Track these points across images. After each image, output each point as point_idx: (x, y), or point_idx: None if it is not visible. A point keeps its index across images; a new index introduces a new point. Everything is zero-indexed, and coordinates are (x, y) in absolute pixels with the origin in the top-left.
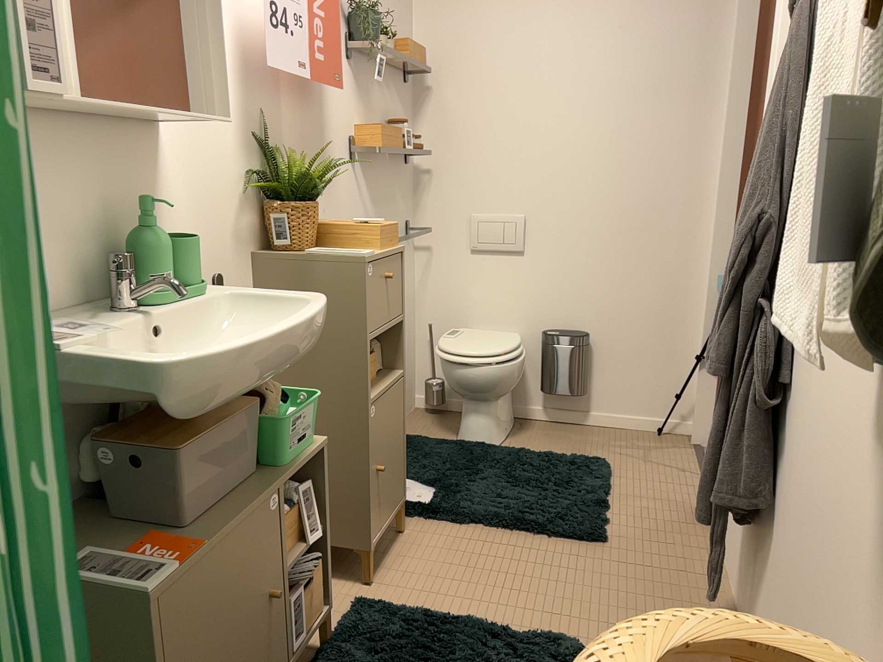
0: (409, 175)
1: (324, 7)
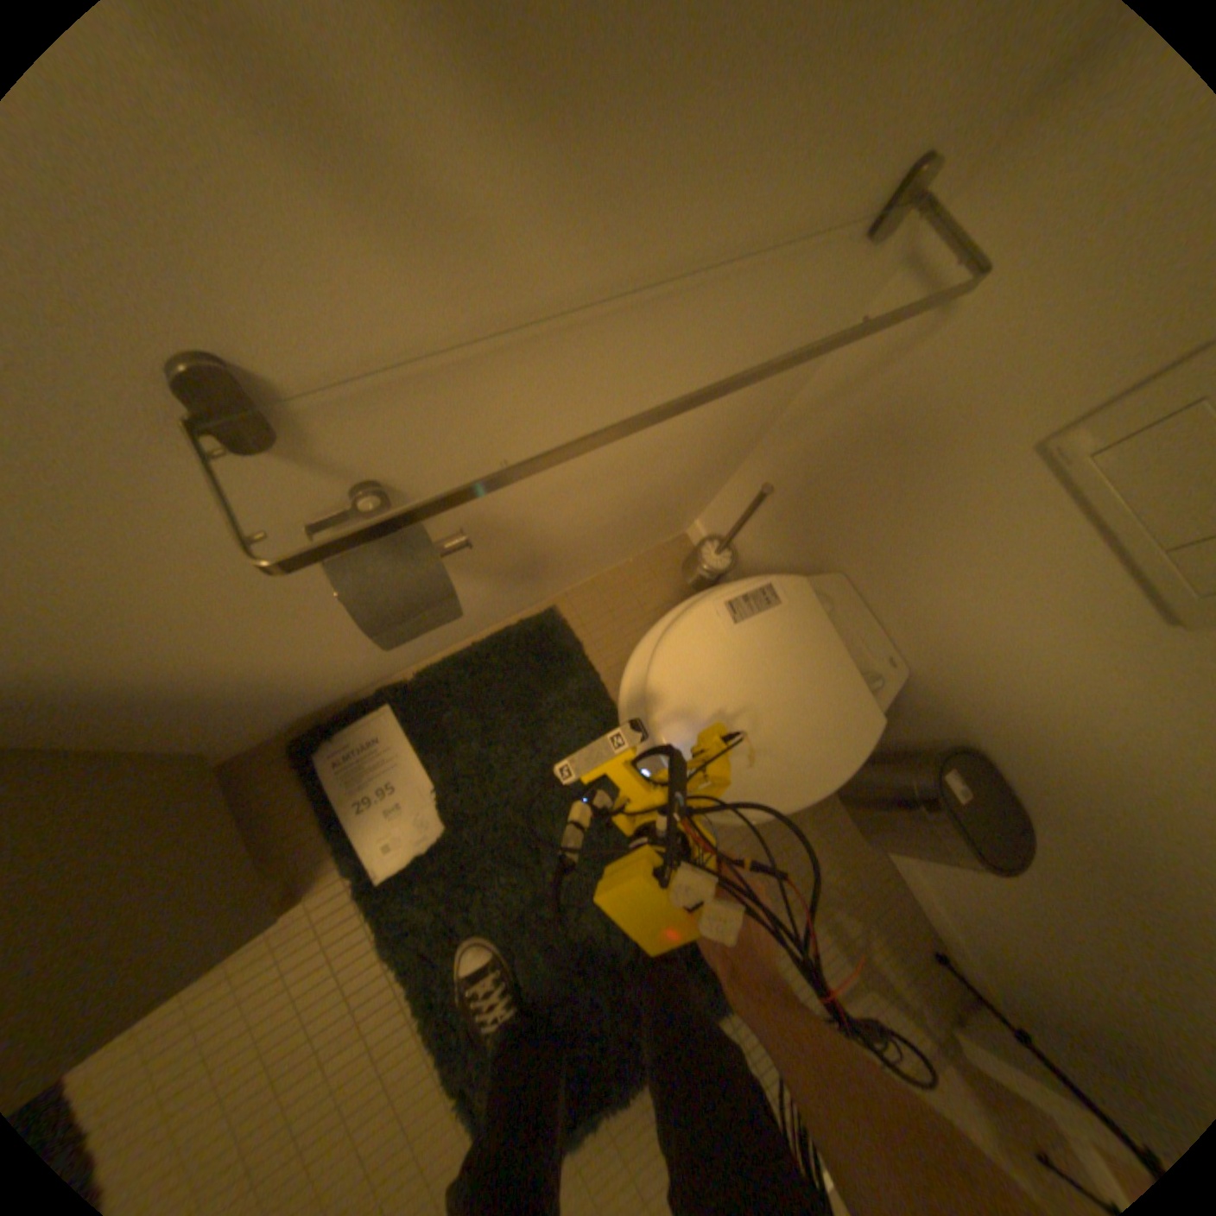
0: None
1: None
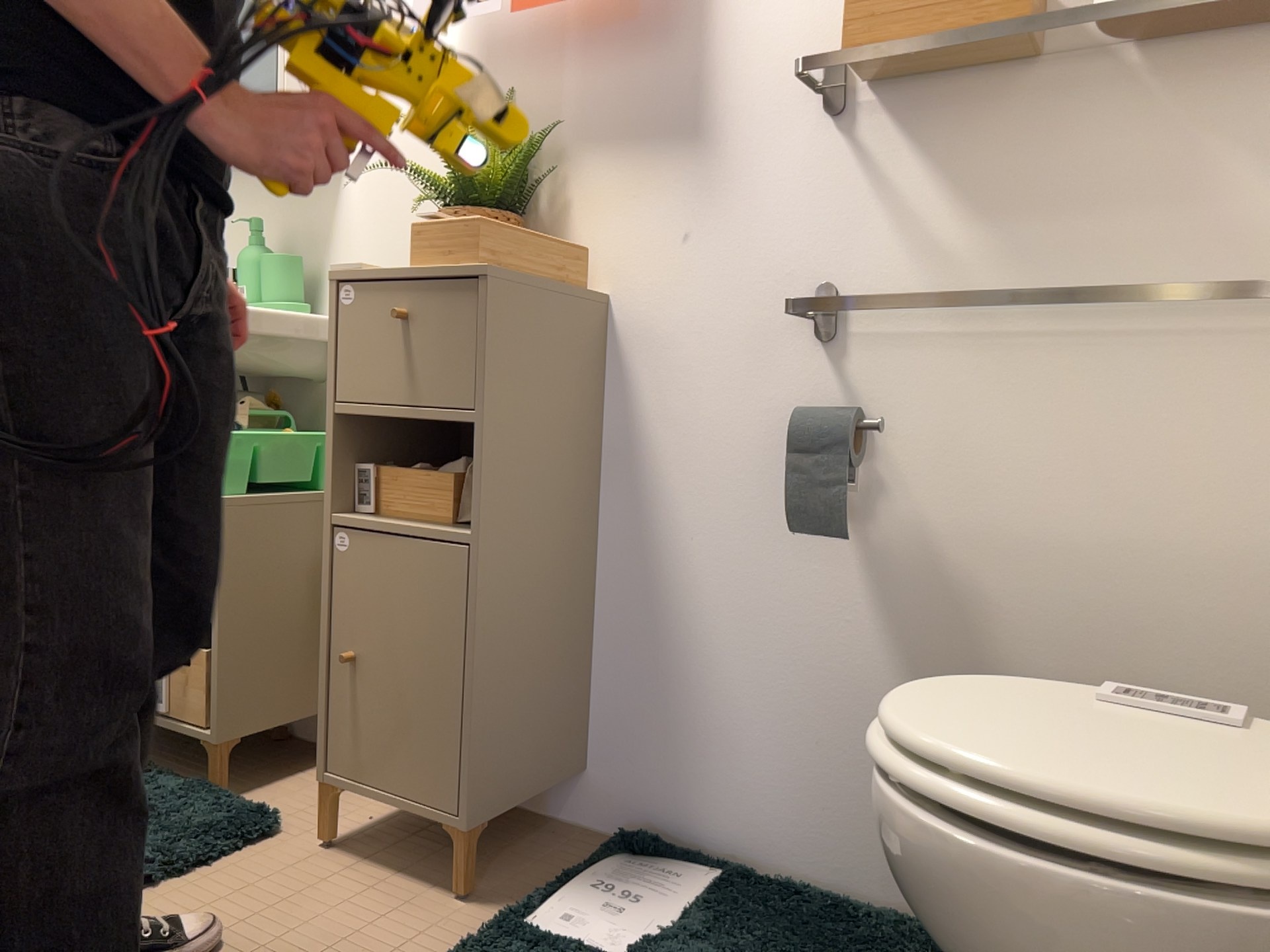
0: None
1: None
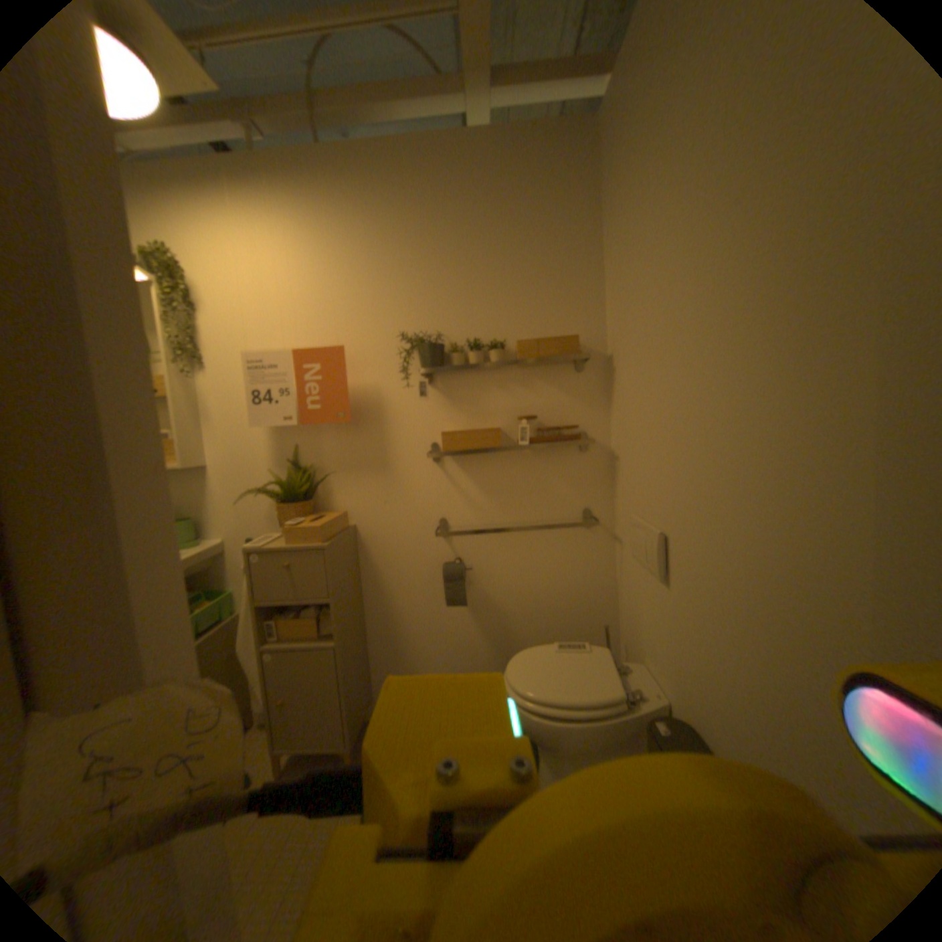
0: (594, 459)
1: (318, 369)
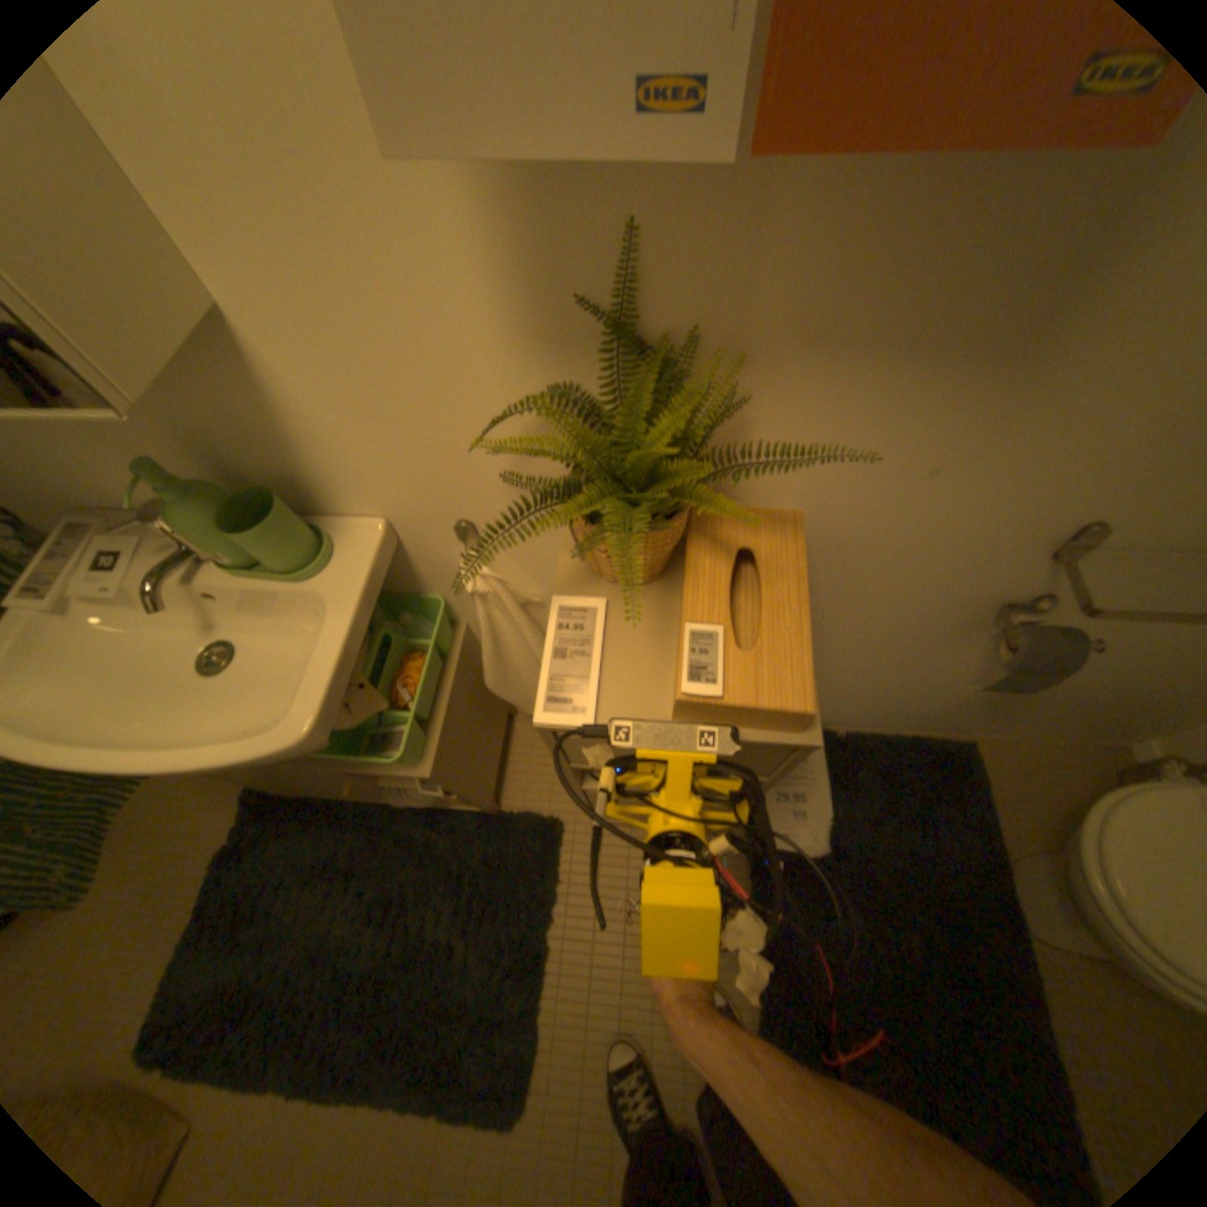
0: None
1: None
